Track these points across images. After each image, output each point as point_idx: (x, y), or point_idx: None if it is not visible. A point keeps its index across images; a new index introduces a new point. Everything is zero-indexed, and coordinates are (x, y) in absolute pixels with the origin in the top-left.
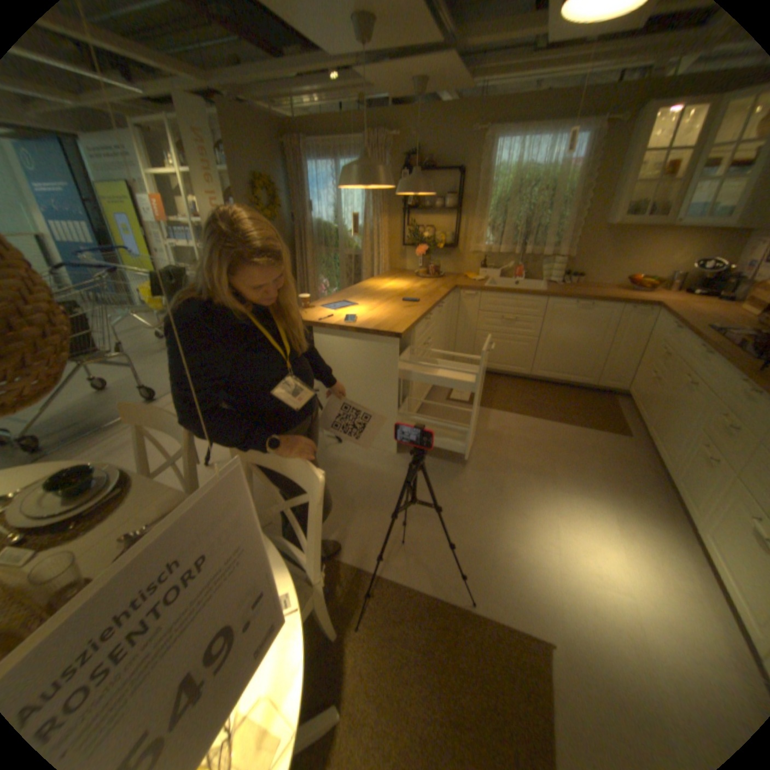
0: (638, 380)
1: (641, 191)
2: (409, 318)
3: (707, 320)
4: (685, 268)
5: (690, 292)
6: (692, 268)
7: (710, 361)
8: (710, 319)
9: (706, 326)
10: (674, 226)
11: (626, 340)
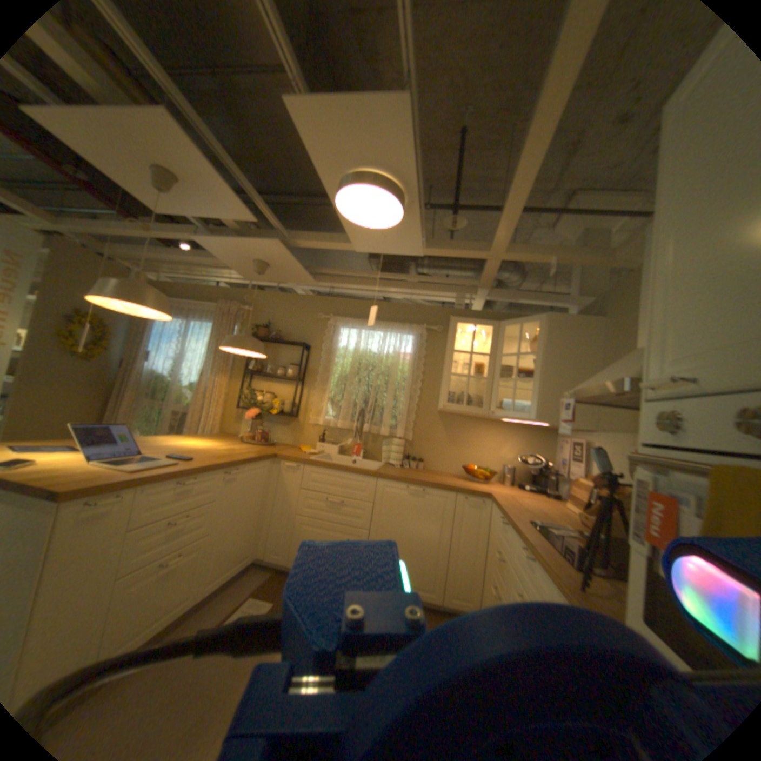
0: (485, 598)
1: (461, 387)
2: (129, 476)
3: (530, 516)
4: (513, 463)
5: (522, 489)
6: (519, 464)
7: (533, 571)
8: (534, 515)
9: (526, 523)
10: (494, 421)
11: (464, 540)
